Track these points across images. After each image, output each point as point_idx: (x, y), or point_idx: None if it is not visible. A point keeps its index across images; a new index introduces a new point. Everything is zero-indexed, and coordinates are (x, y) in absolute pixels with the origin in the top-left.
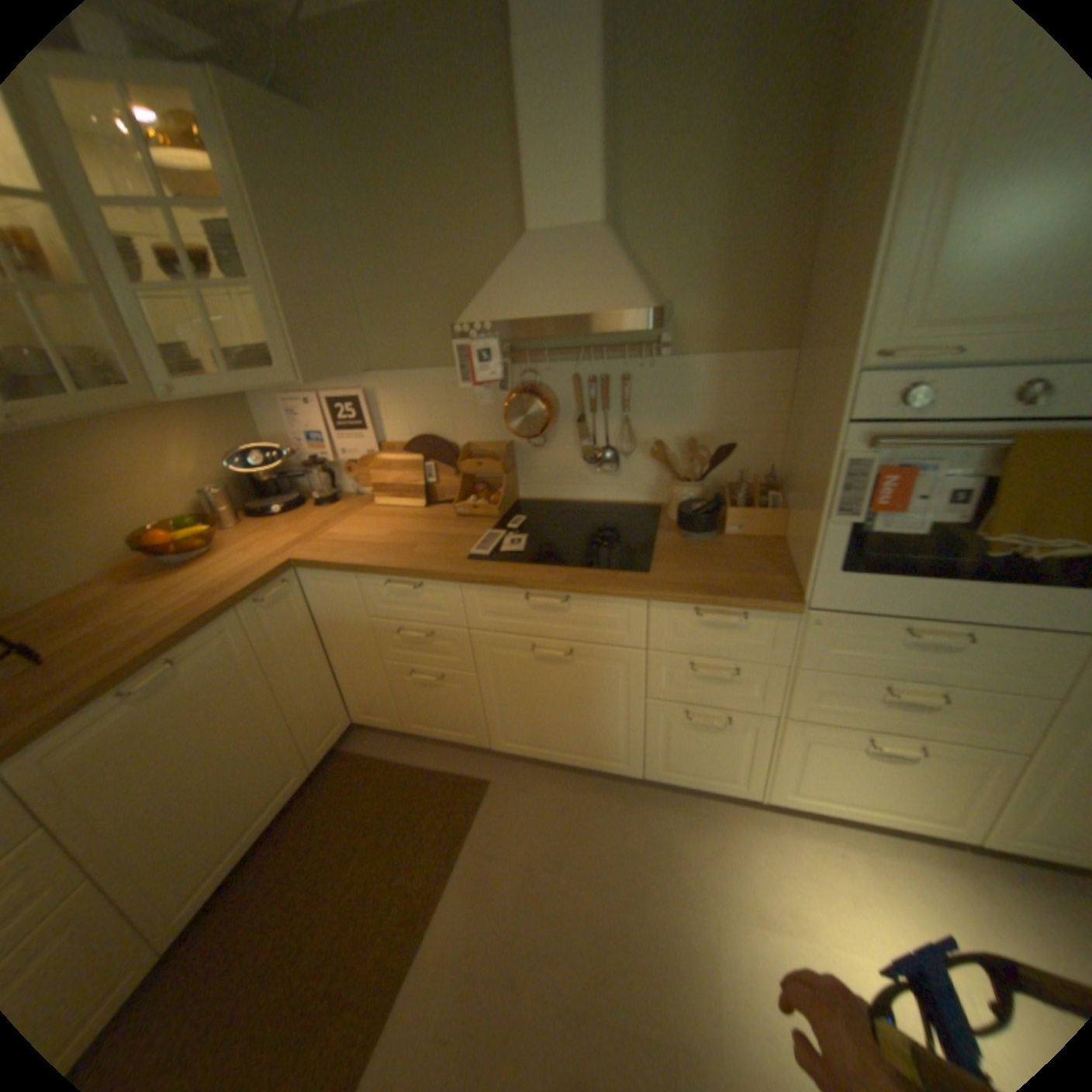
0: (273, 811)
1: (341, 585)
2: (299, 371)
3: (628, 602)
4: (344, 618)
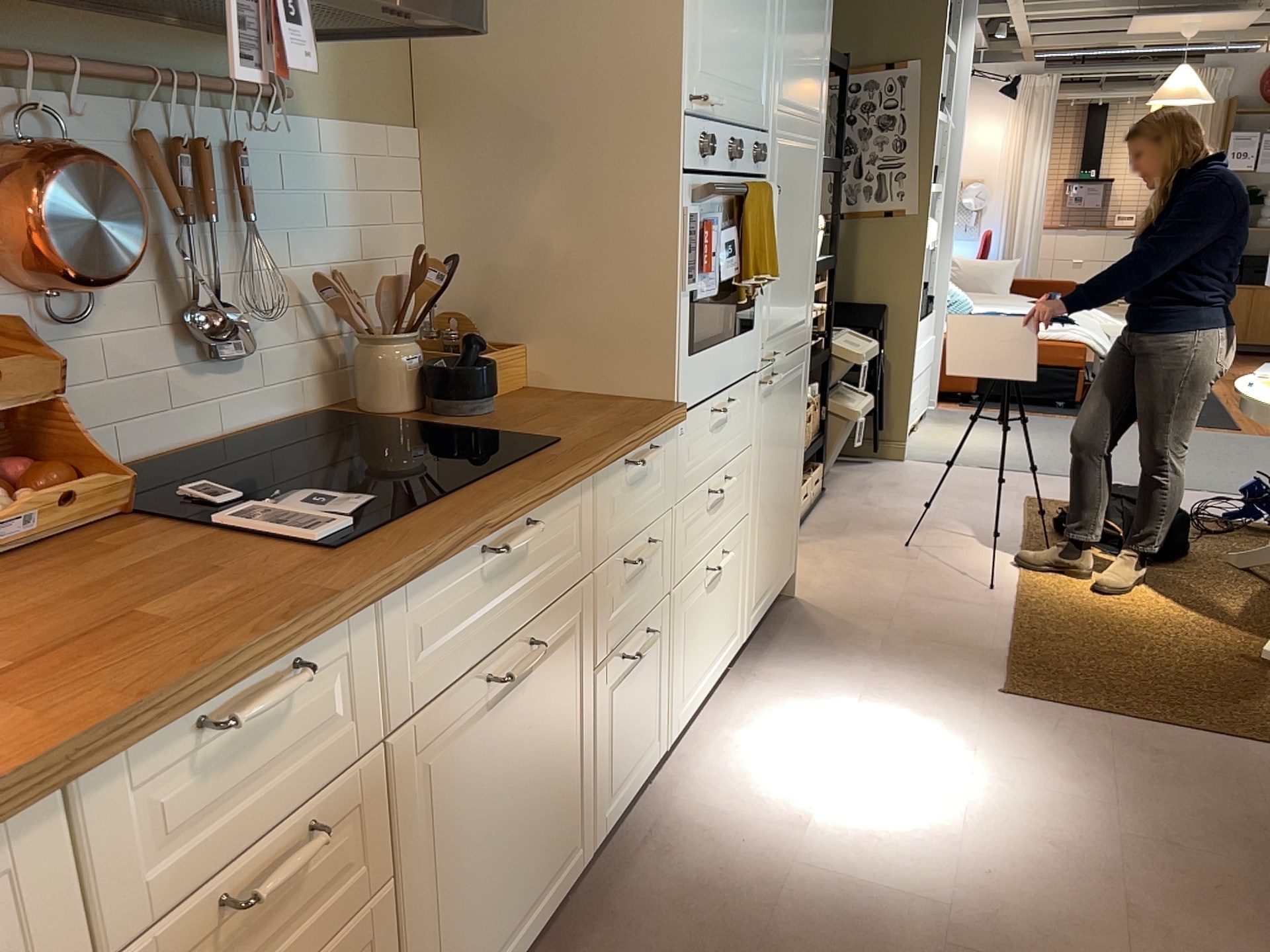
0: None
1: None
2: None
3: (578, 490)
4: None
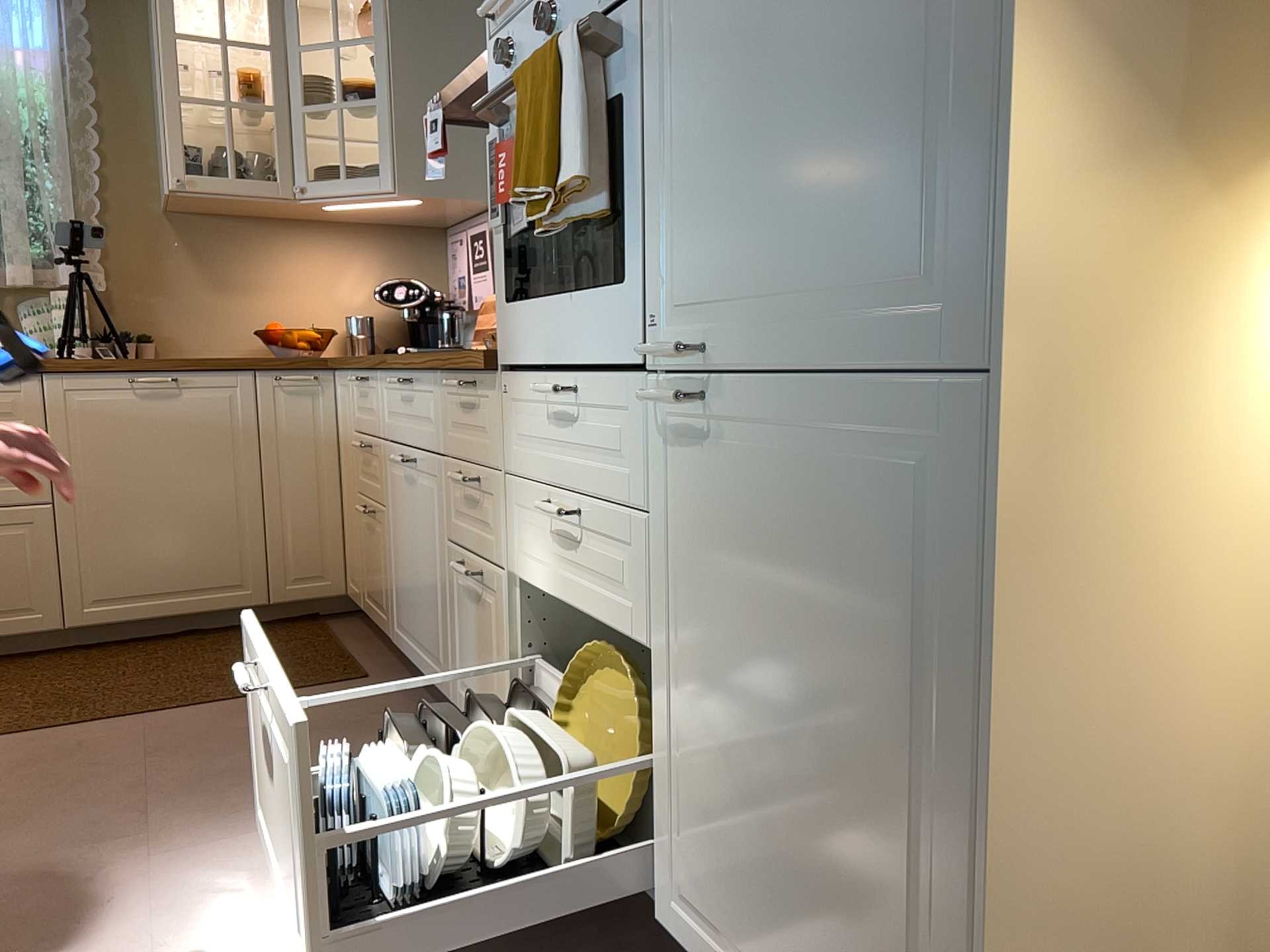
0: (211, 602)
1: (346, 390)
2: (397, 181)
3: (433, 381)
4: (346, 434)
